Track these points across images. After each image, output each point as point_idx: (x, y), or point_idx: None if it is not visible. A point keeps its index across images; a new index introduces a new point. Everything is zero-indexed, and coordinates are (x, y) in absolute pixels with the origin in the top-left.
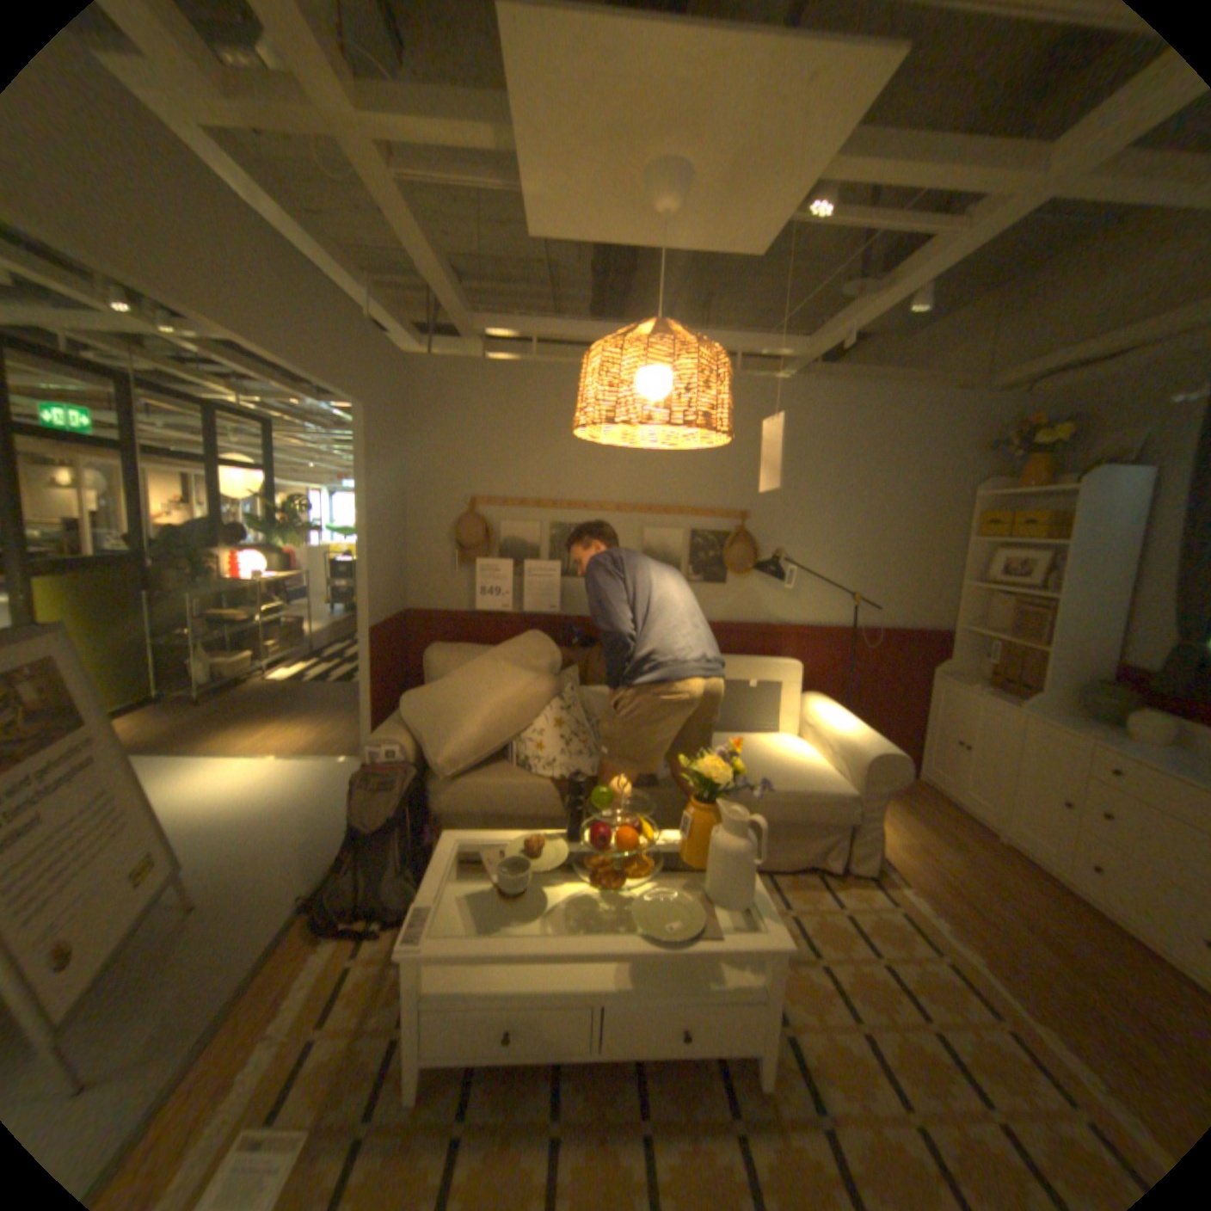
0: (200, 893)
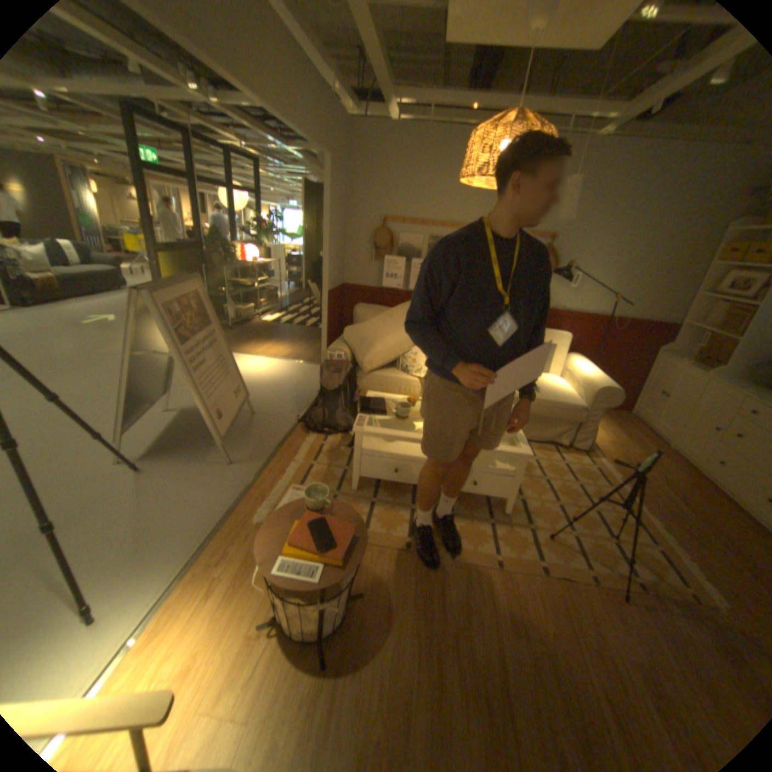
0: (255, 409)
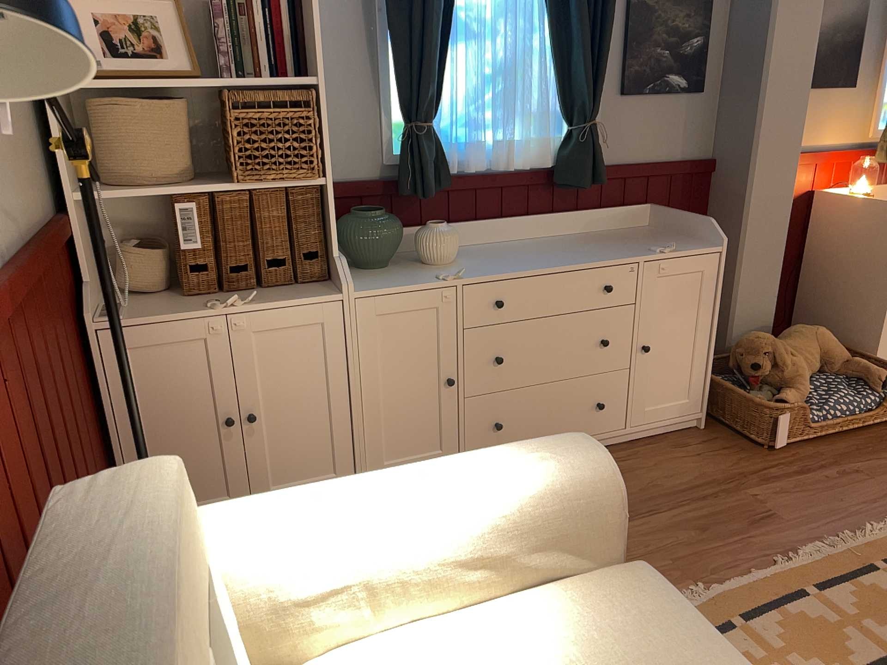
0: None
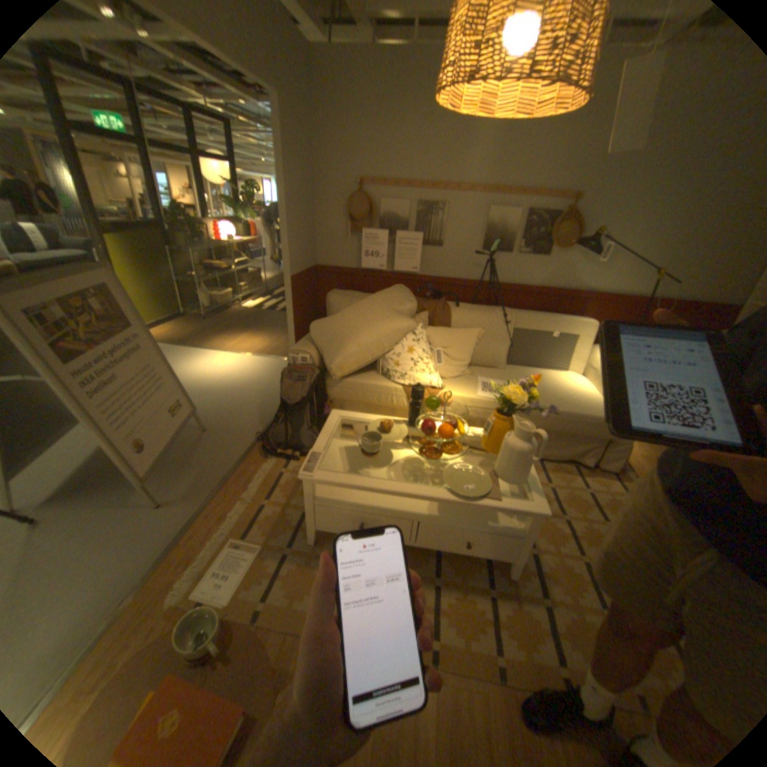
0: (209, 422)
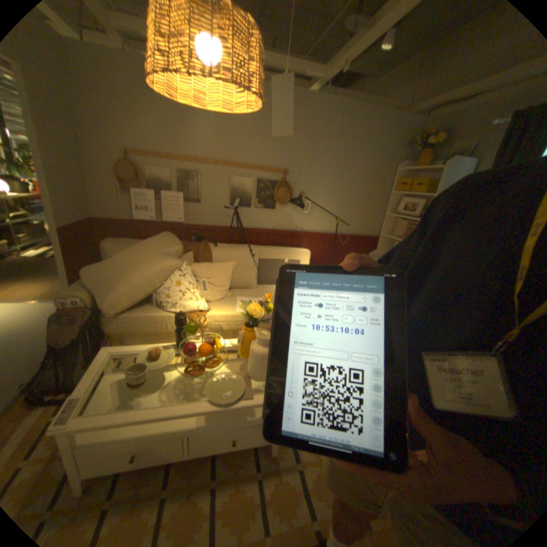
0: None
